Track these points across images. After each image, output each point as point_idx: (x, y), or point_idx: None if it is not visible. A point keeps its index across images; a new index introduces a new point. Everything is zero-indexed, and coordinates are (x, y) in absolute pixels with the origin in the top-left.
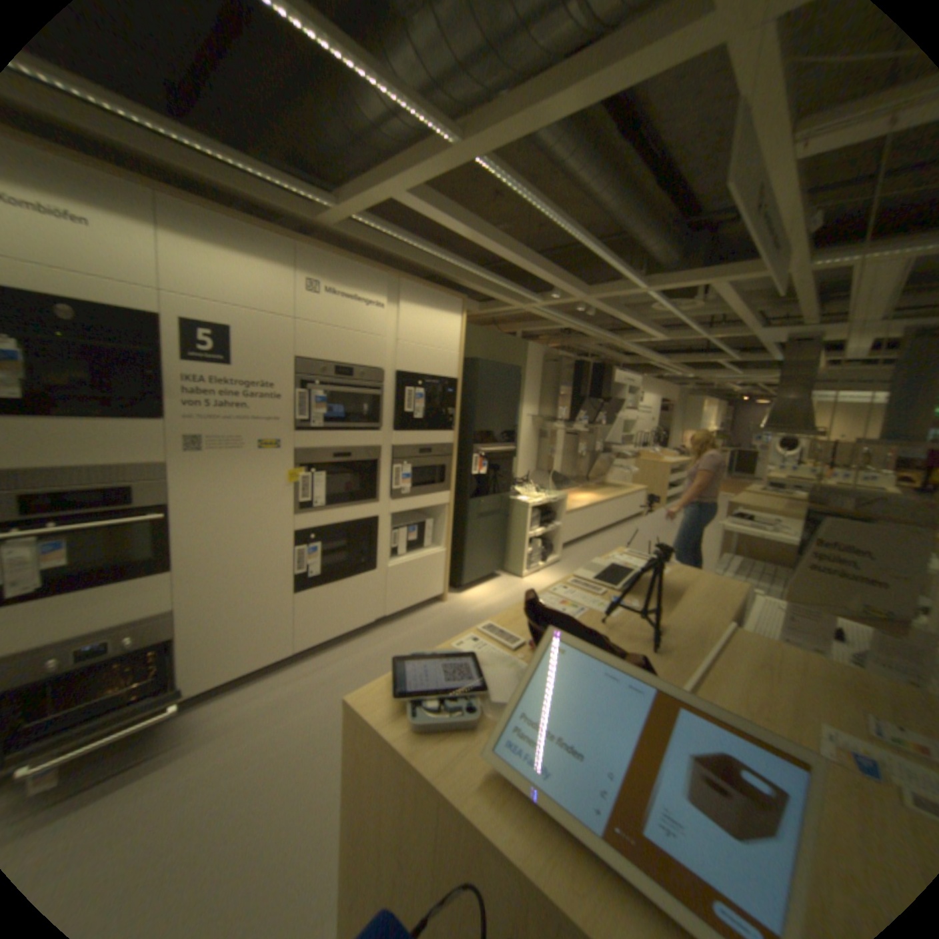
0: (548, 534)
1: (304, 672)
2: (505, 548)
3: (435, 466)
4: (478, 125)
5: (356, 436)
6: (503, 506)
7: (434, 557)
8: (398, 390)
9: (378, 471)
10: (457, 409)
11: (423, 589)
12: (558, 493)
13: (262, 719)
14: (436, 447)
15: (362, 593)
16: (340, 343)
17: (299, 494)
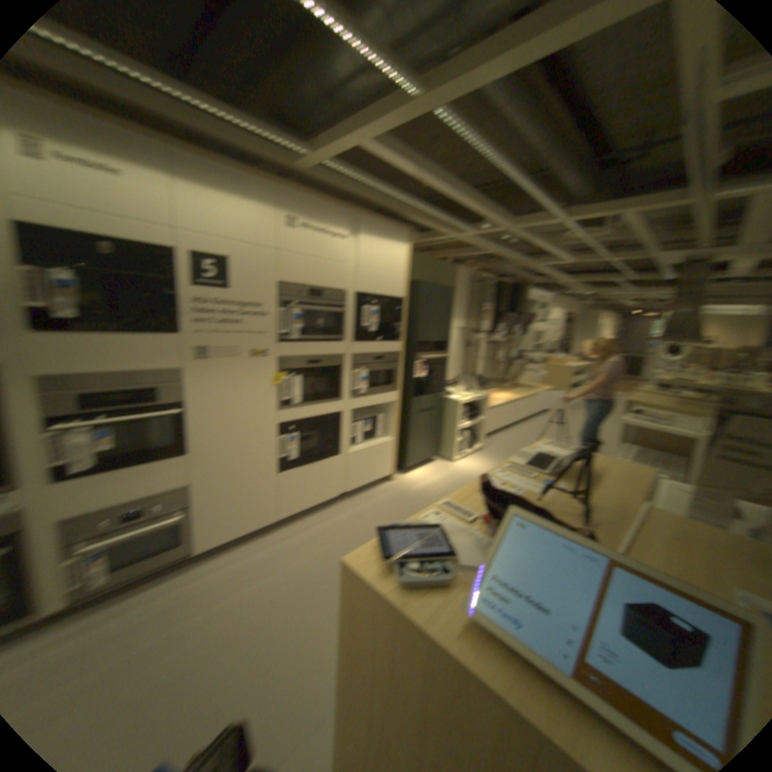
0: (472, 426)
1: (282, 537)
2: (437, 438)
3: (382, 371)
4: (436, 80)
5: (321, 347)
6: (436, 404)
7: (381, 446)
8: (353, 308)
9: (338, 376)
10: (400, 324)
11: (373, 471)
12: (480, 393)
13: (252, 573)
14: (383, 356)
15: (325, 474)
16: (308, 270)
17: (277, 395)
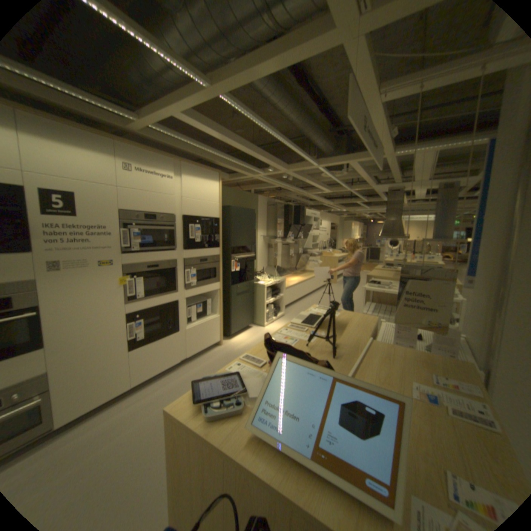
0: (276, 301)
1: (138, 398)
2: (253, 311)
3: (209, 268)
4: (218, 77)
5: (160, 254)
6: (250, 288)
7: (212, 320)
8: (184, 226)
9: (175, 274)
10: (220, 235)
11: (207, 340)
12: (280, 278)
13: (112, 431)
14: (209, 257)
15: (170, 346)
16: (146, 200)
17: (126, 291)
